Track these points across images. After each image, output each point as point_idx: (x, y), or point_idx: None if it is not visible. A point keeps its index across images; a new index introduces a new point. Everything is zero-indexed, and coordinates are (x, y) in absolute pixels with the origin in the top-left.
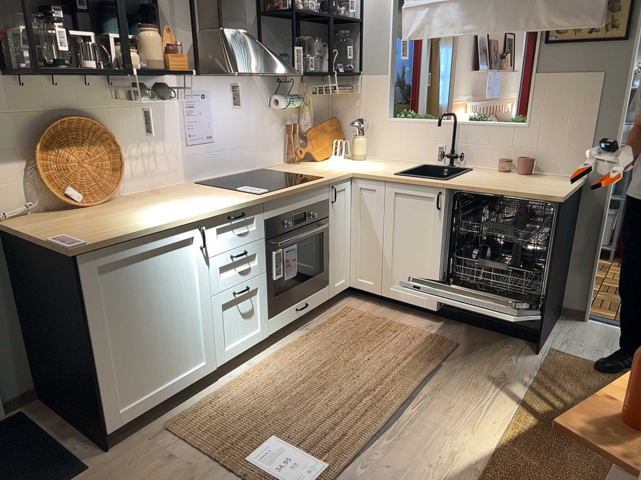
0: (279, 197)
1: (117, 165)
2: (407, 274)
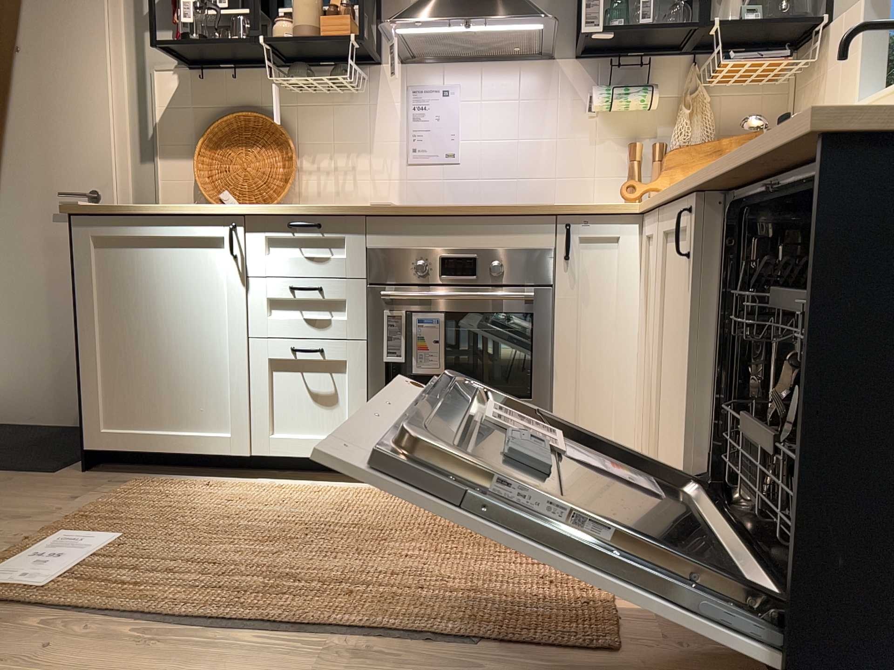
0: (404, 216)
1: (288, 174)
2: (670, 450)
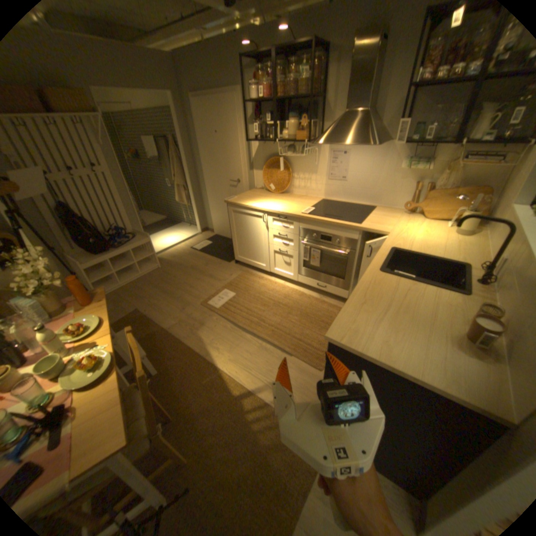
0: (309, 220)
1: (289, 180)
2: None
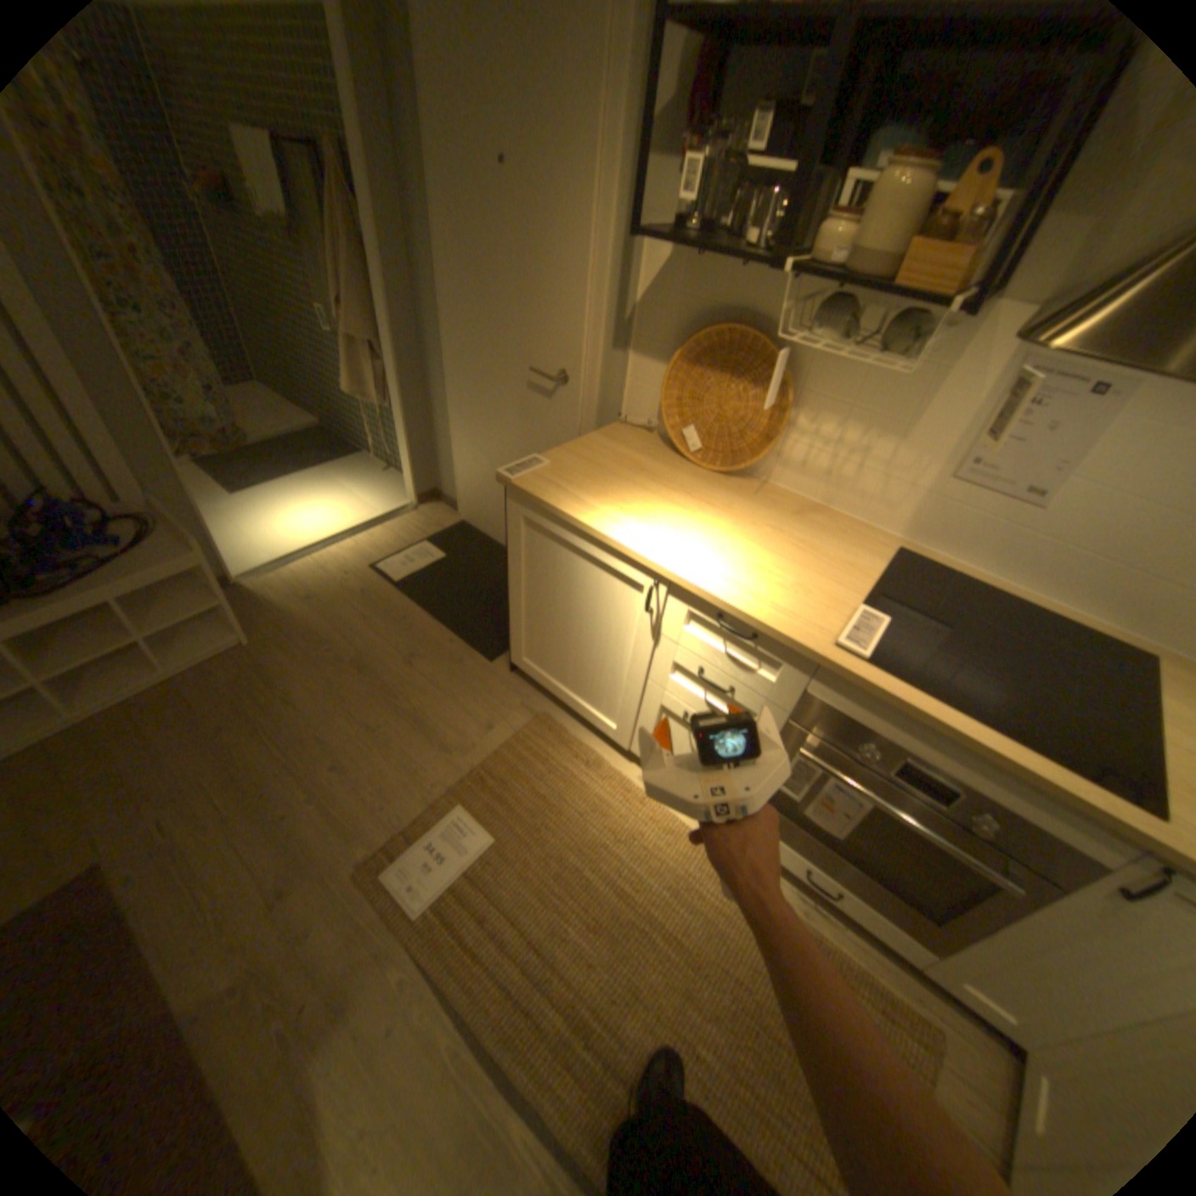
0: (879, 696)
1: (775, 432)
2: None
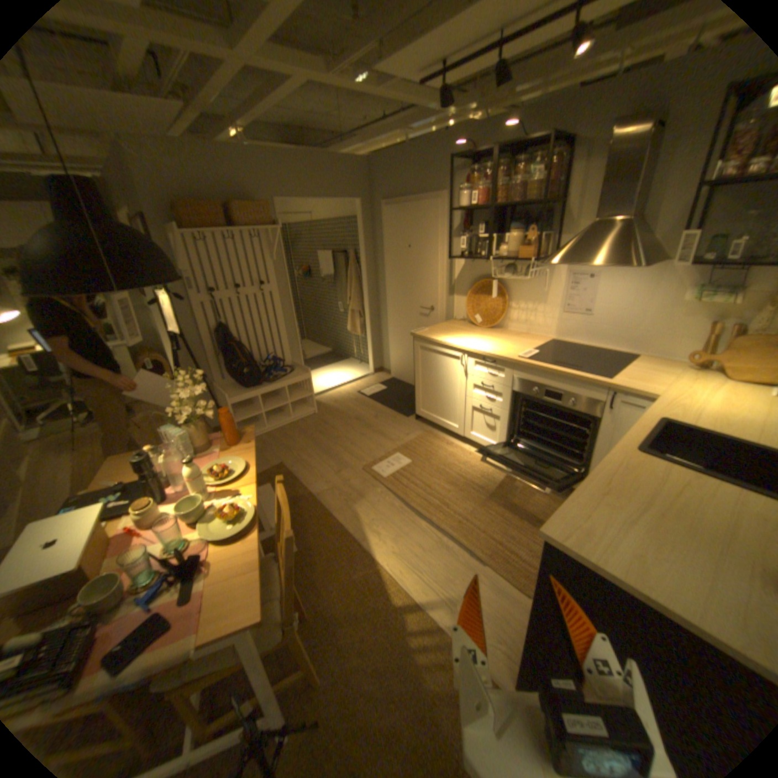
0: (530, 367)
1: (504, 310)
2: None
